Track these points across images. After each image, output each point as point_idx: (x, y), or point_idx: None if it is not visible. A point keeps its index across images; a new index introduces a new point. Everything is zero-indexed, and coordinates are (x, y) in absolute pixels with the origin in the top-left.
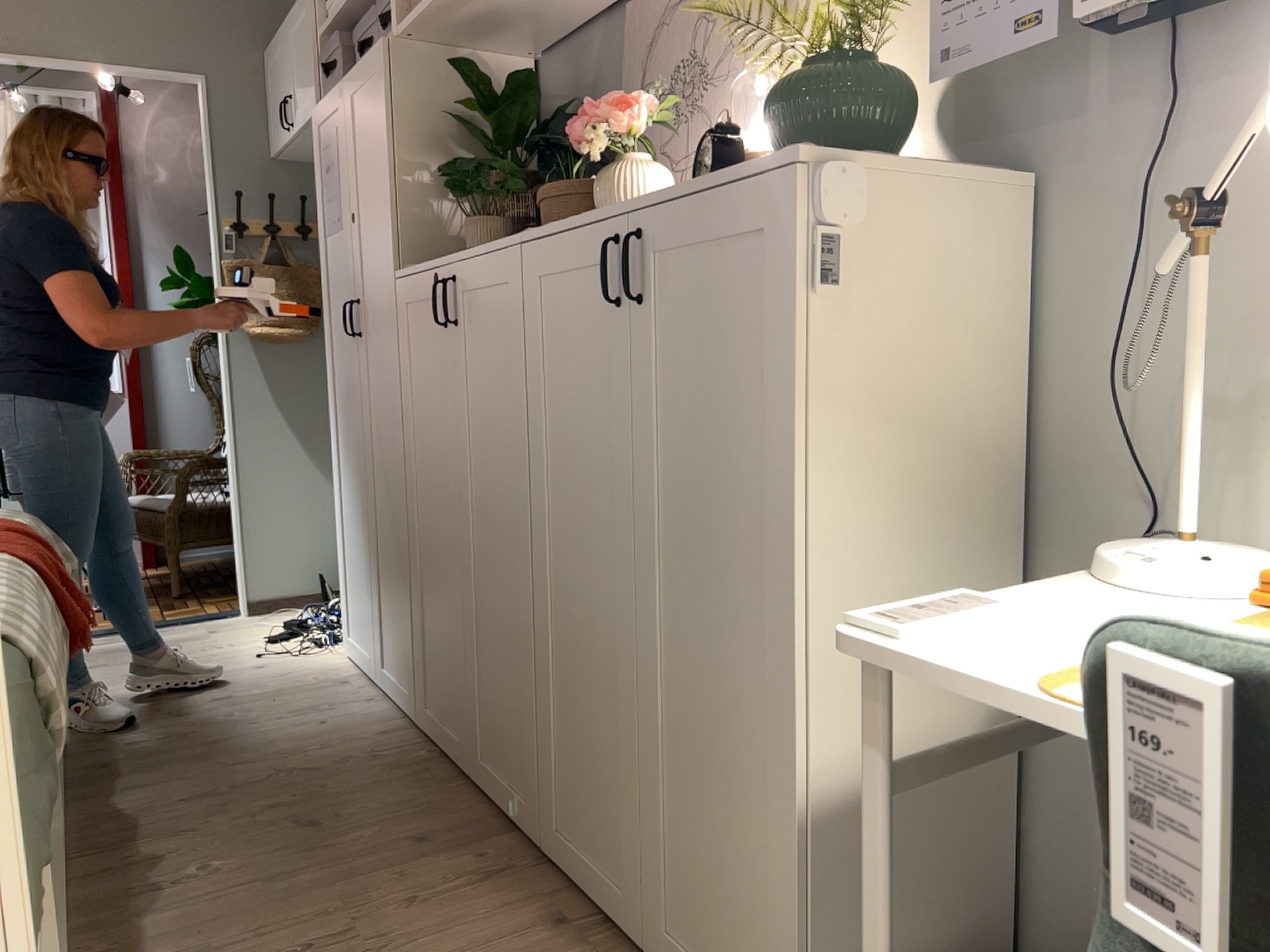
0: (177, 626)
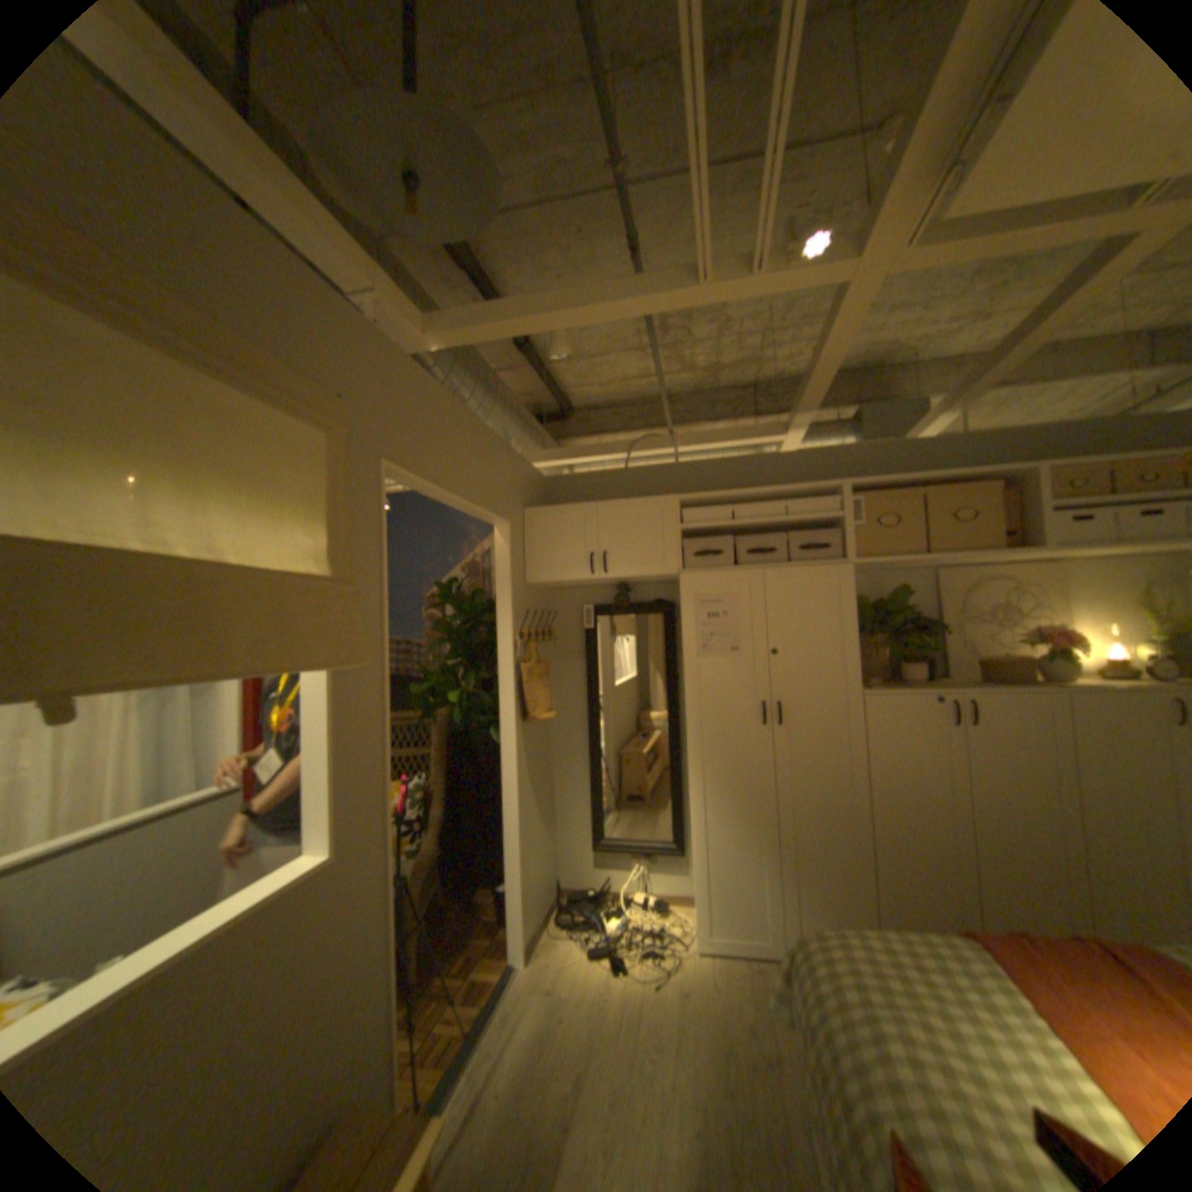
0: (500, 1010)
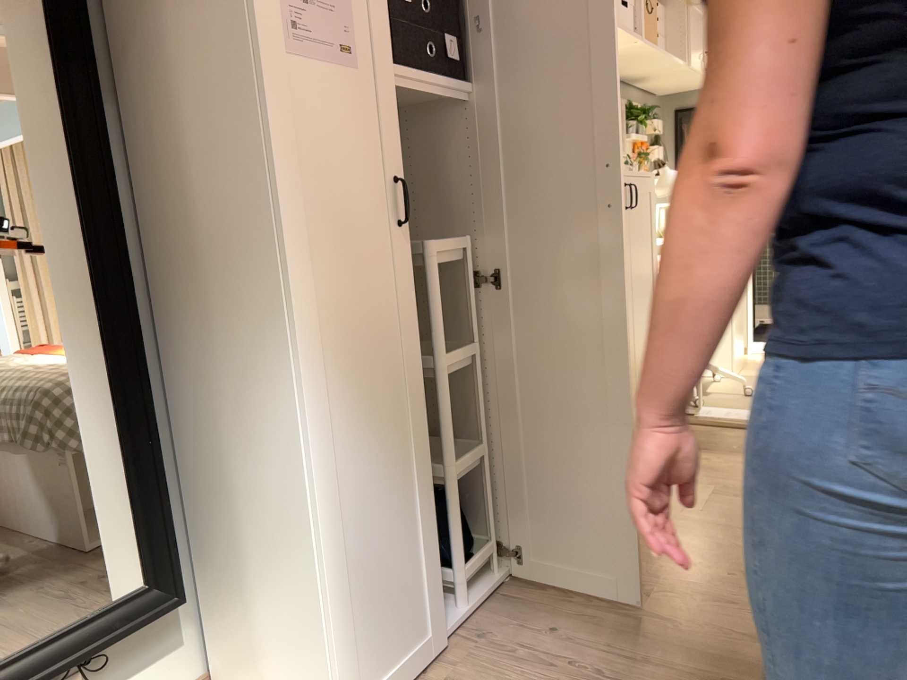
0: None
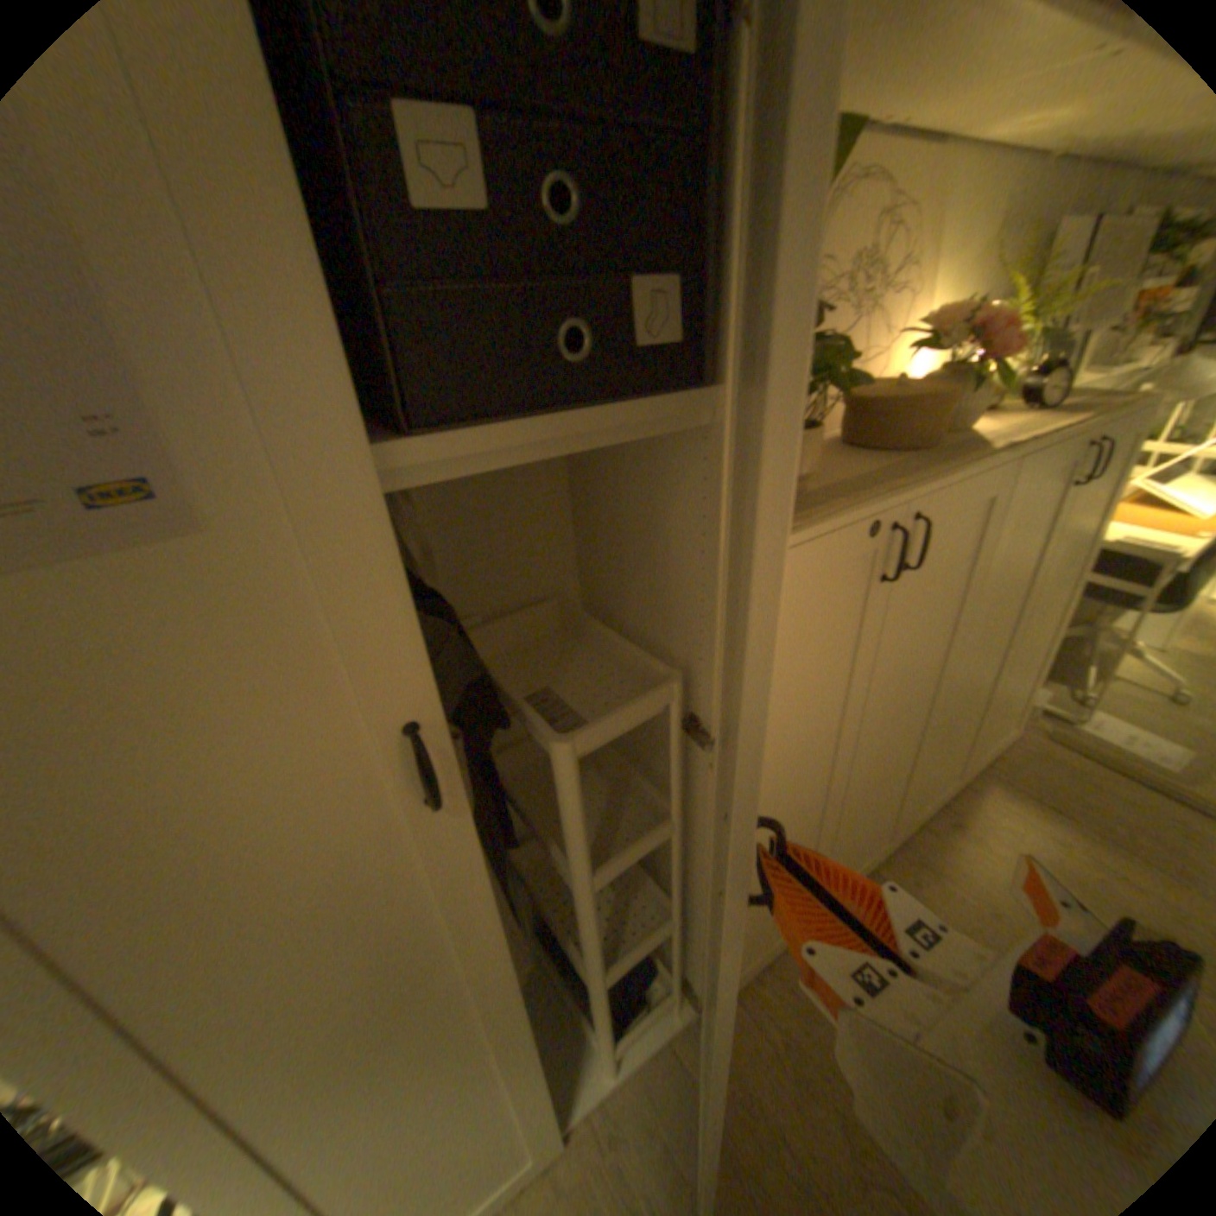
0: None
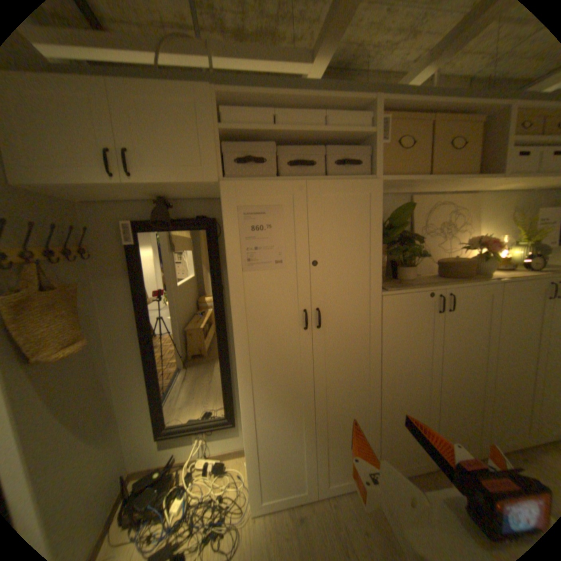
0: None
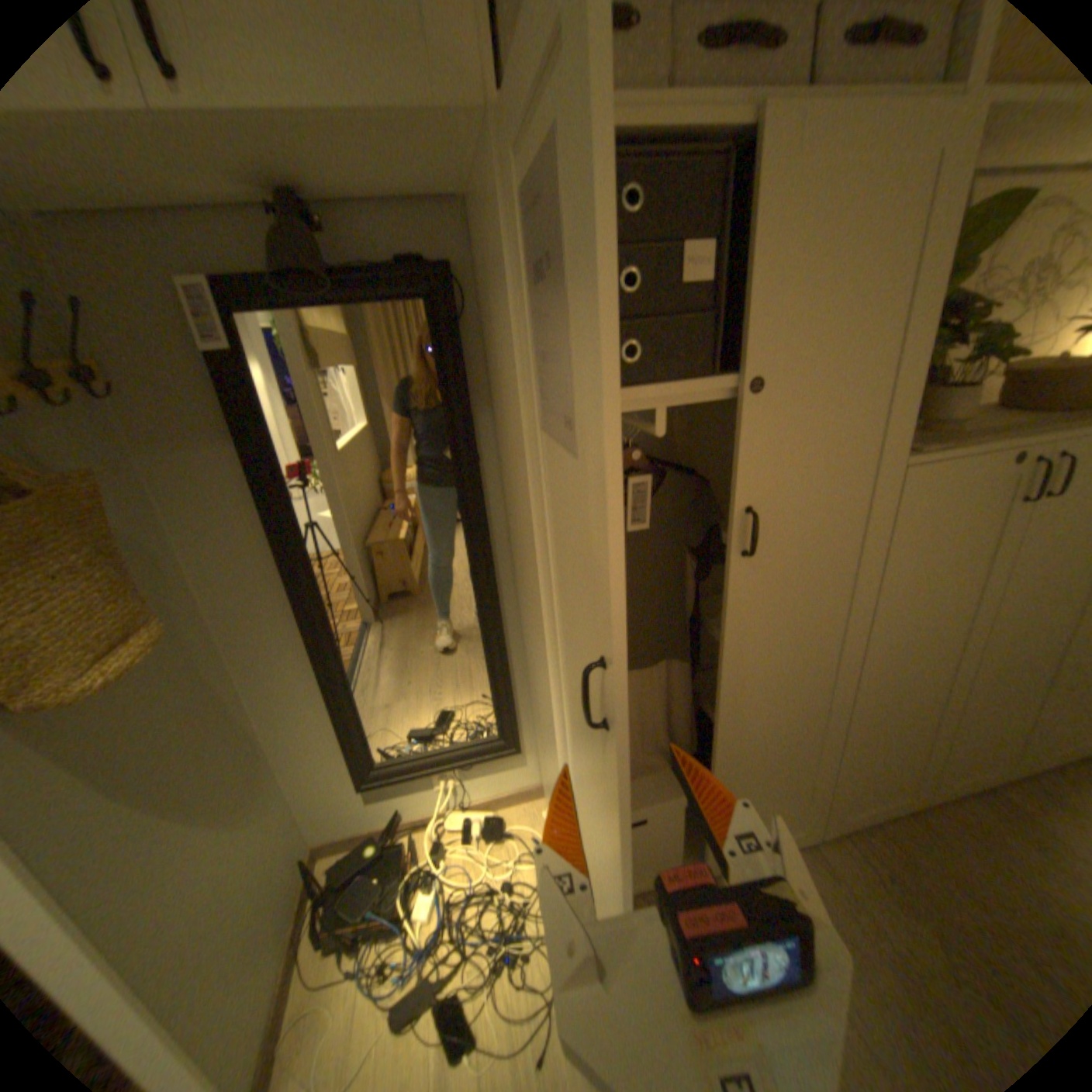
0: None
